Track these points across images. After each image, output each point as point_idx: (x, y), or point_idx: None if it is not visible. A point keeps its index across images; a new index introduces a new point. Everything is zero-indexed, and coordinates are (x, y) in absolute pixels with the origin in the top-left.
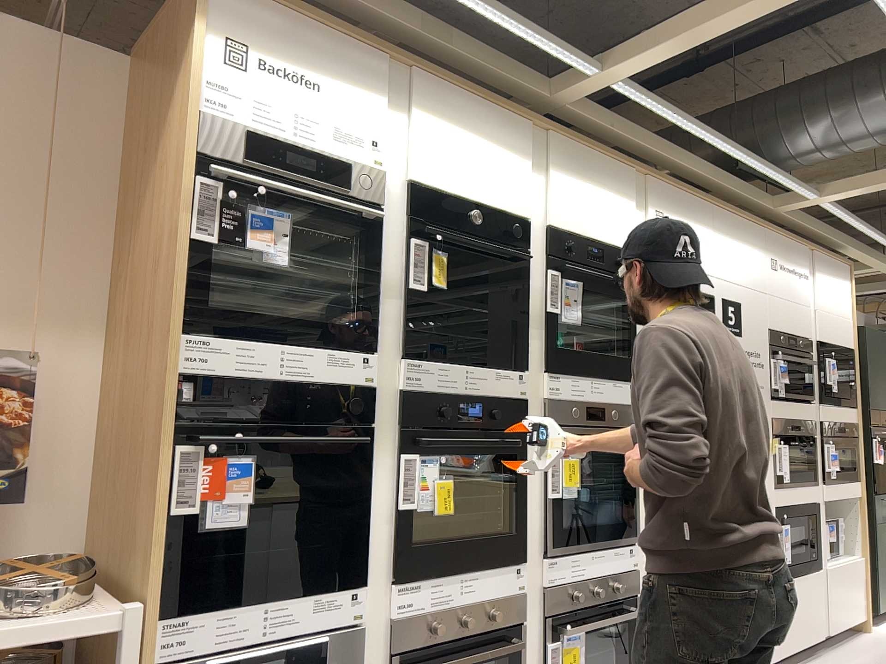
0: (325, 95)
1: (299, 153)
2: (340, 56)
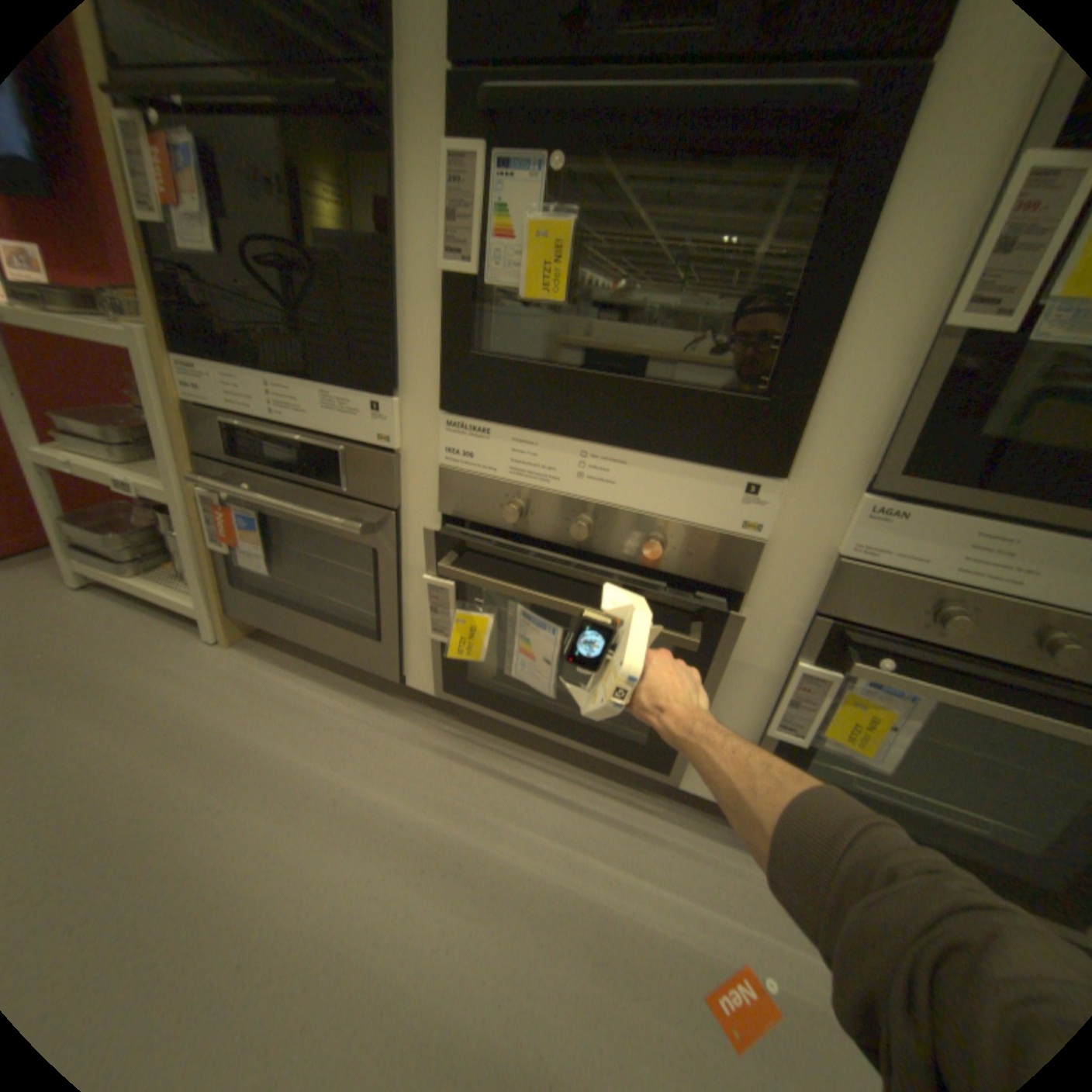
0: None
1: None
2: None
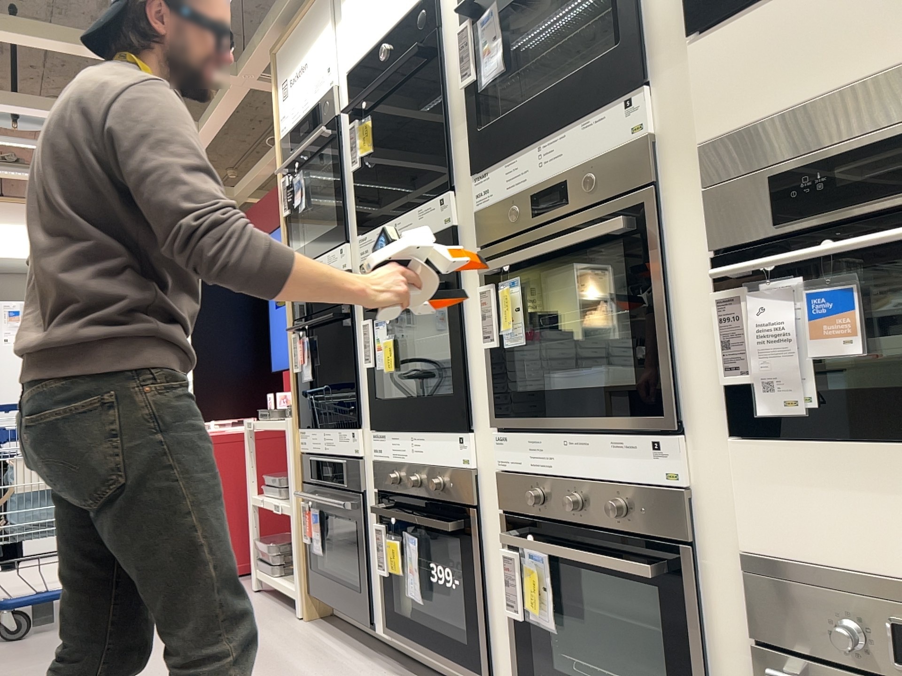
0: (305, 63)
1: (300, 123)
2: (307, 23)
